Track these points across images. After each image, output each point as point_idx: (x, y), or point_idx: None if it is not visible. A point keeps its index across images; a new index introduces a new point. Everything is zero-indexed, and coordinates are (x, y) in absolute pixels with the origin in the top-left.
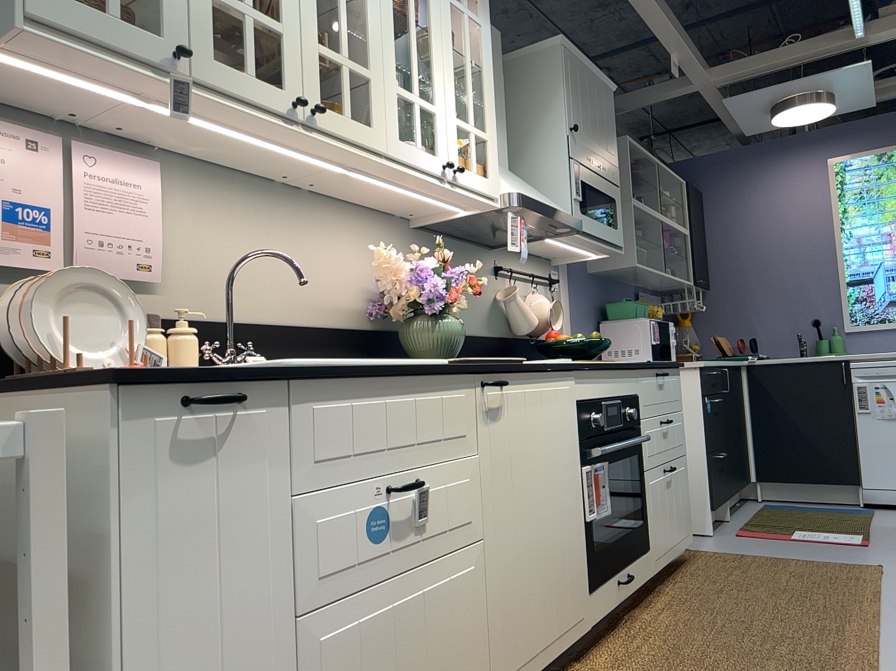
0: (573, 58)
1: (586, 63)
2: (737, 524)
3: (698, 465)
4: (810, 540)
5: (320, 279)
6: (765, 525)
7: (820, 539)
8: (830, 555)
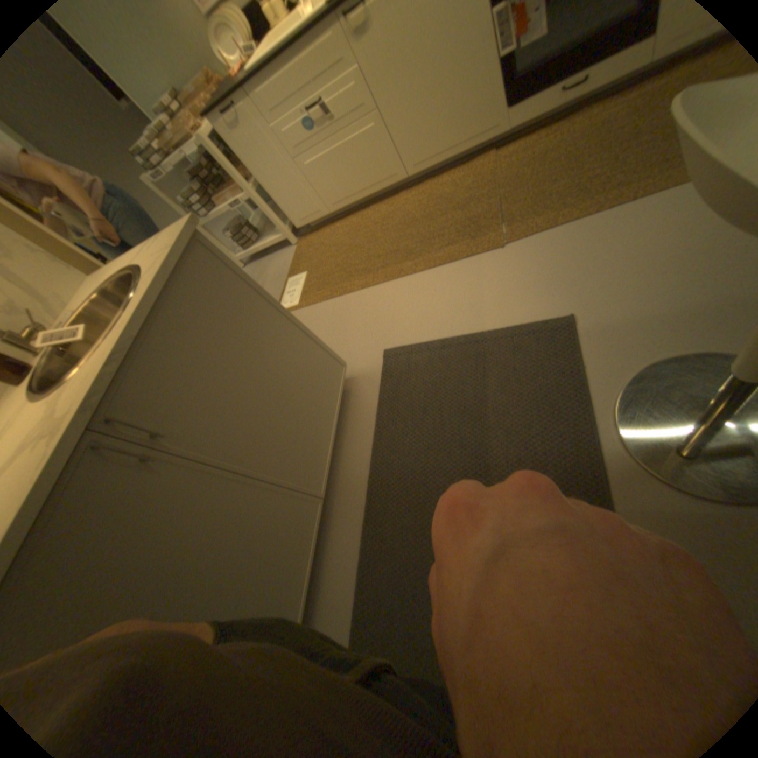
0: None
1: None
2: None
3: None
4: None
5: None
6: None
7: None
8: None
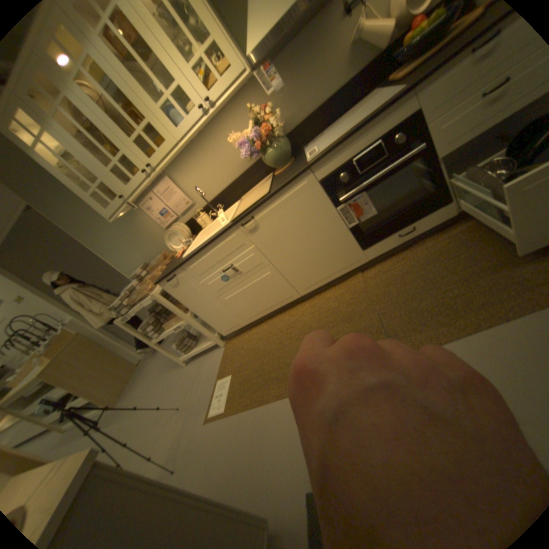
0: None
1: None
2: None
3: None
4: None
5: (232, 155)
6: None
7: None
8: None
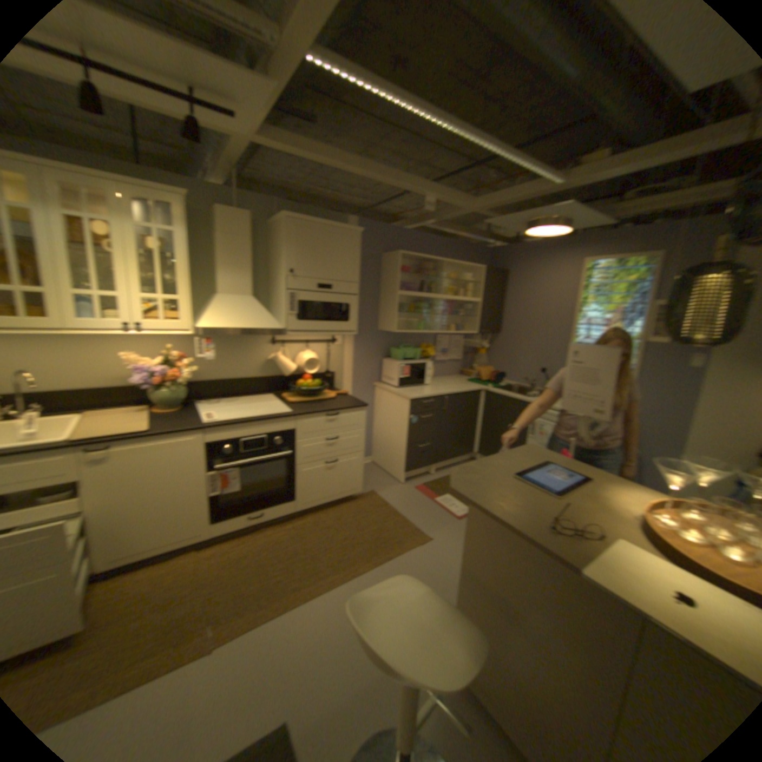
0: (302, 223)
1: (320, 221)
2: (431, 479)
3: (404, 448)
4: (440, 506)
5: (112, 365)
6: (441, 485)
7: (446, 506)
8: (427, 521)
